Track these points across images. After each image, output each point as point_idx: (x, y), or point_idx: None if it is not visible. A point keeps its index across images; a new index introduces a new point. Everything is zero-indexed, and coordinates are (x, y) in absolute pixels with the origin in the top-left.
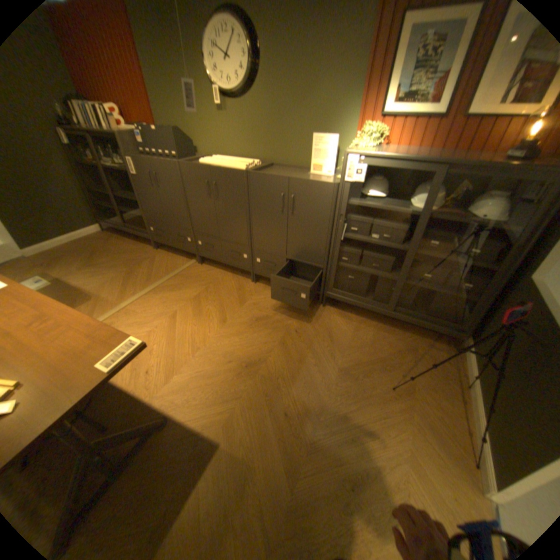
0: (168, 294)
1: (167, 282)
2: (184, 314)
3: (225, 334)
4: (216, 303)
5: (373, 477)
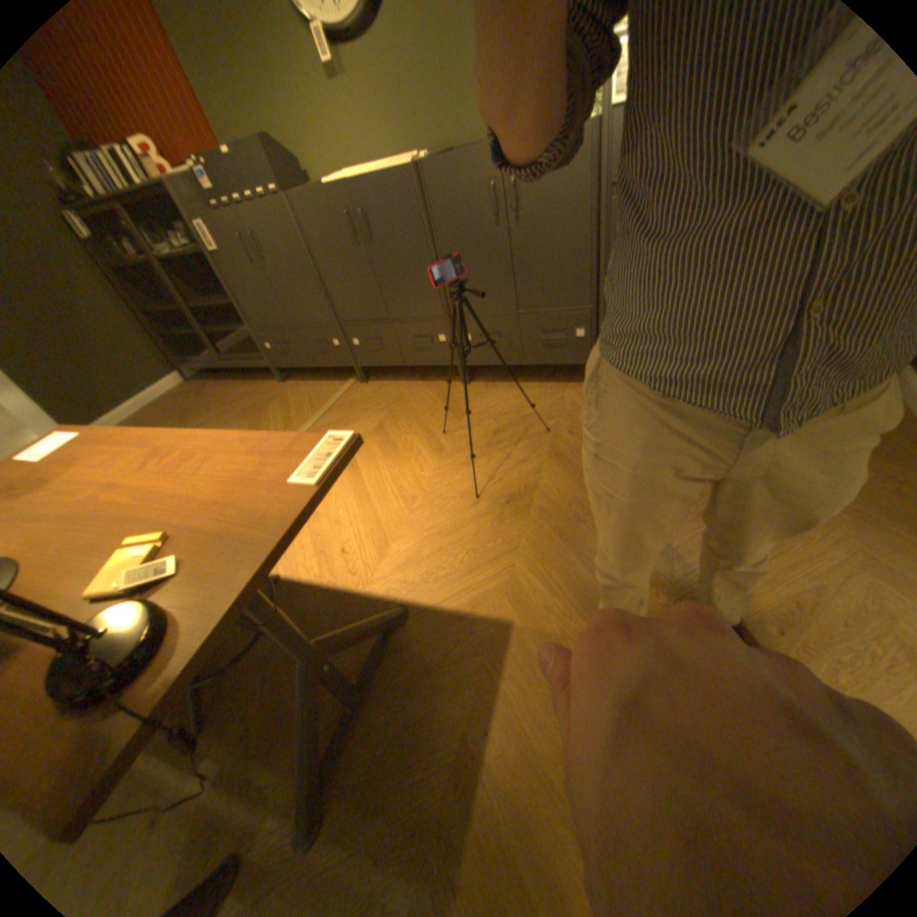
0: None
1: (321, 419)
2: (368, 455)
3: (451, 465)
4: (415, 427)
5: (813, 603)
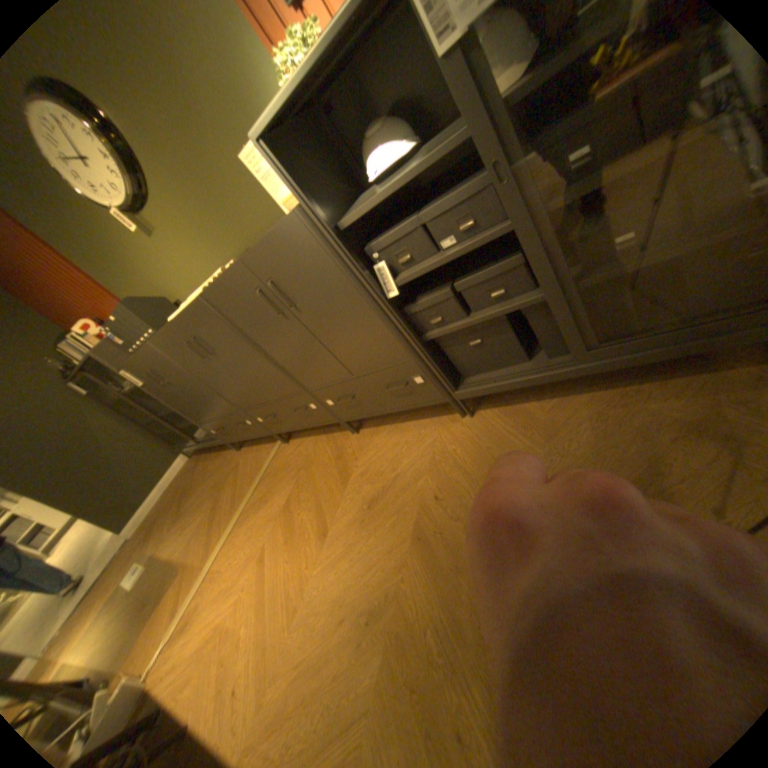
0: (254, 518)
1: (253, 497)
2: (274, 545)
3: (330, 561)
4: (312, 502)
5: None
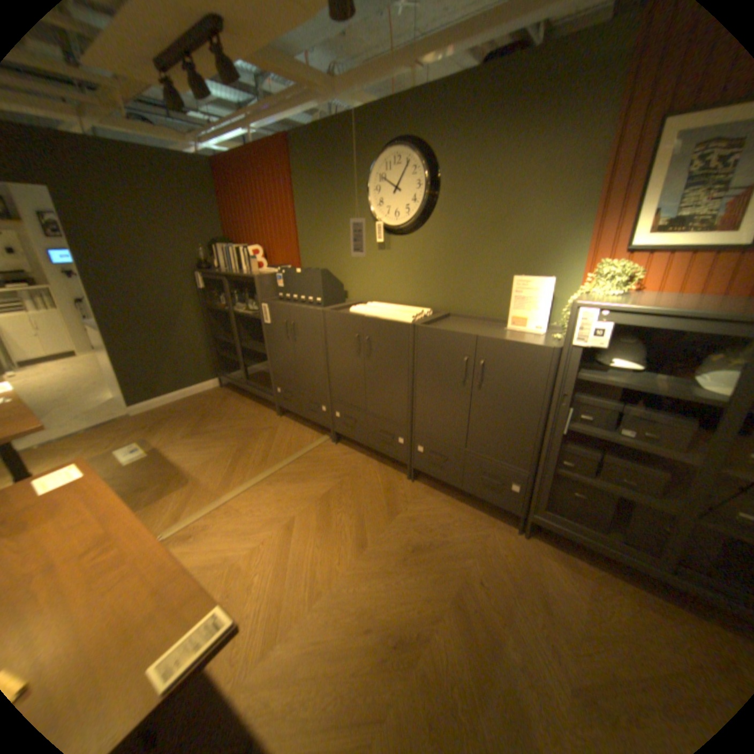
0: (285, 487)
1: (287, 468)
2: (304, 524)
3: (362, 573)
4: (352, 511)
5: None
